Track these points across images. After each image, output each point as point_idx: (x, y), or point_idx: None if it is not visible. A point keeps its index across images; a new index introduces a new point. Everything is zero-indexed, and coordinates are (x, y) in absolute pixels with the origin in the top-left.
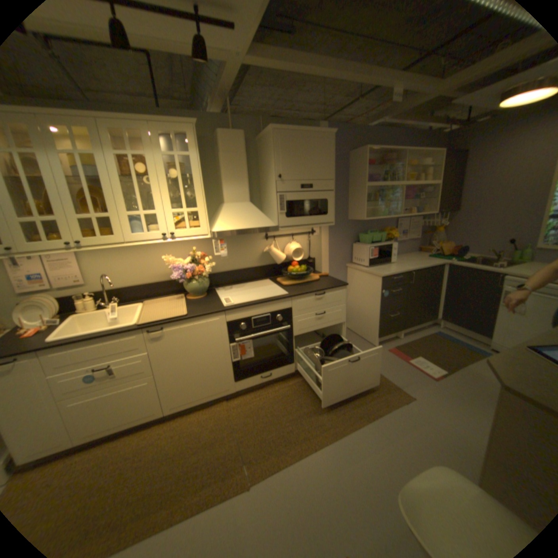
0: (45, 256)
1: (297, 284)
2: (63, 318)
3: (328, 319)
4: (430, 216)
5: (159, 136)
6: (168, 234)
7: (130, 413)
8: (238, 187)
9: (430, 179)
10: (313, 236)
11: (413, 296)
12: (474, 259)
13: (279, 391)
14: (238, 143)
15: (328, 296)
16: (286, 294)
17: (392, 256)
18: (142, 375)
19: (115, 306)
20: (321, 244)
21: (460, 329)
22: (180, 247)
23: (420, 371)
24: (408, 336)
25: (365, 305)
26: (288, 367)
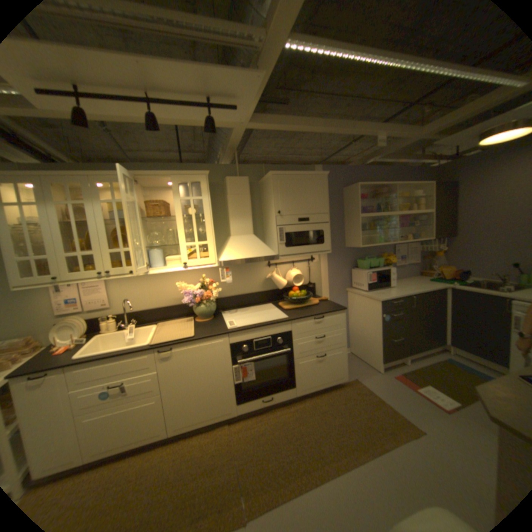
0: (82, 283)
1: (297, 308)
2: (90, 338)
3: (329, 344)
4: (428, 242)
5: (180, 185)
6: (182, 264)
7: (137, 433)
8: (244, 222)
9: (423, 209)
10: (313, 263)
11: (416, 321)
12: (478, 284)
13: (281, 417)
14: (244, 187)
15: (327, 320)
16: (287, 318)
17: (392, 280)
18: (151, 394)
19: (133, 327)
20: (321, 270)
21: (473, 357)
22: (193, 274)
23: (431, 403)
24: (416, 363)
25: (367, 330)
26: (290, 392)
